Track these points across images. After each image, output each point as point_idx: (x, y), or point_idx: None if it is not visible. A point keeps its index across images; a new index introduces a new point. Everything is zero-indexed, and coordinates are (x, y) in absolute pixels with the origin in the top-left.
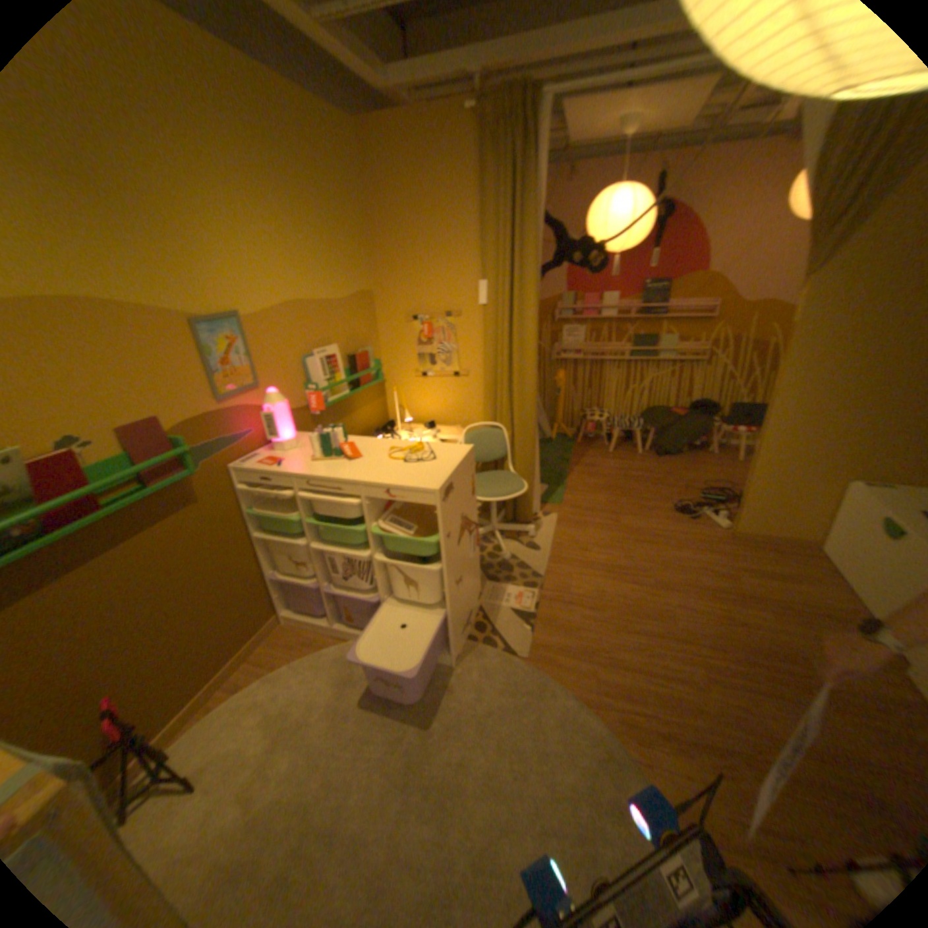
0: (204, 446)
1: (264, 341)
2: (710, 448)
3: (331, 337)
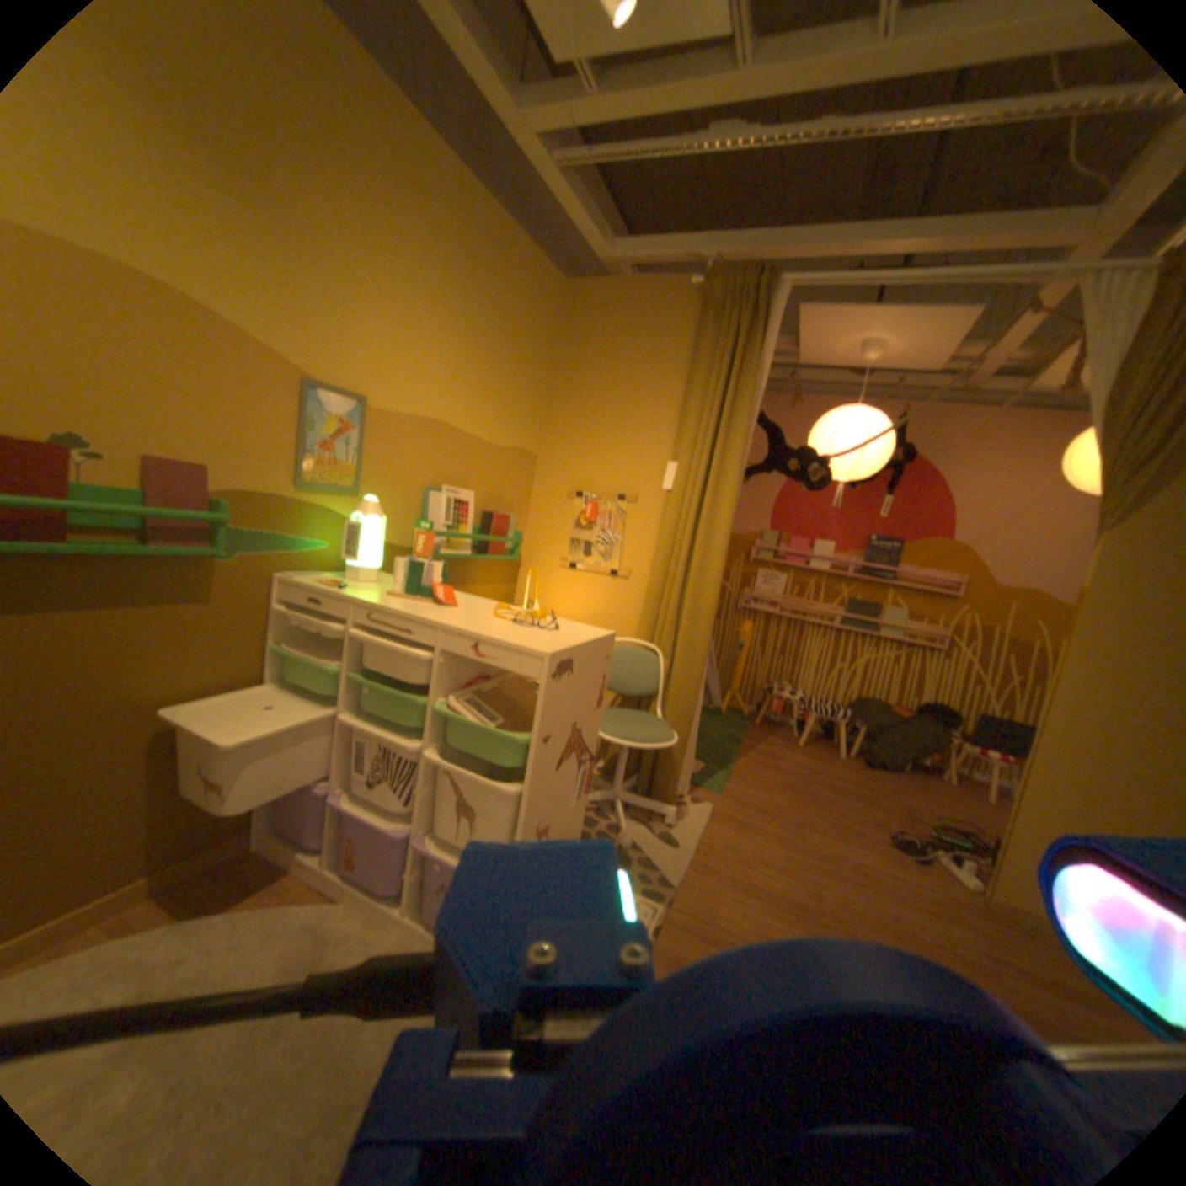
0: (251, 536)
1: (385, 448)
2: (946, 776)
3: (469, 482)
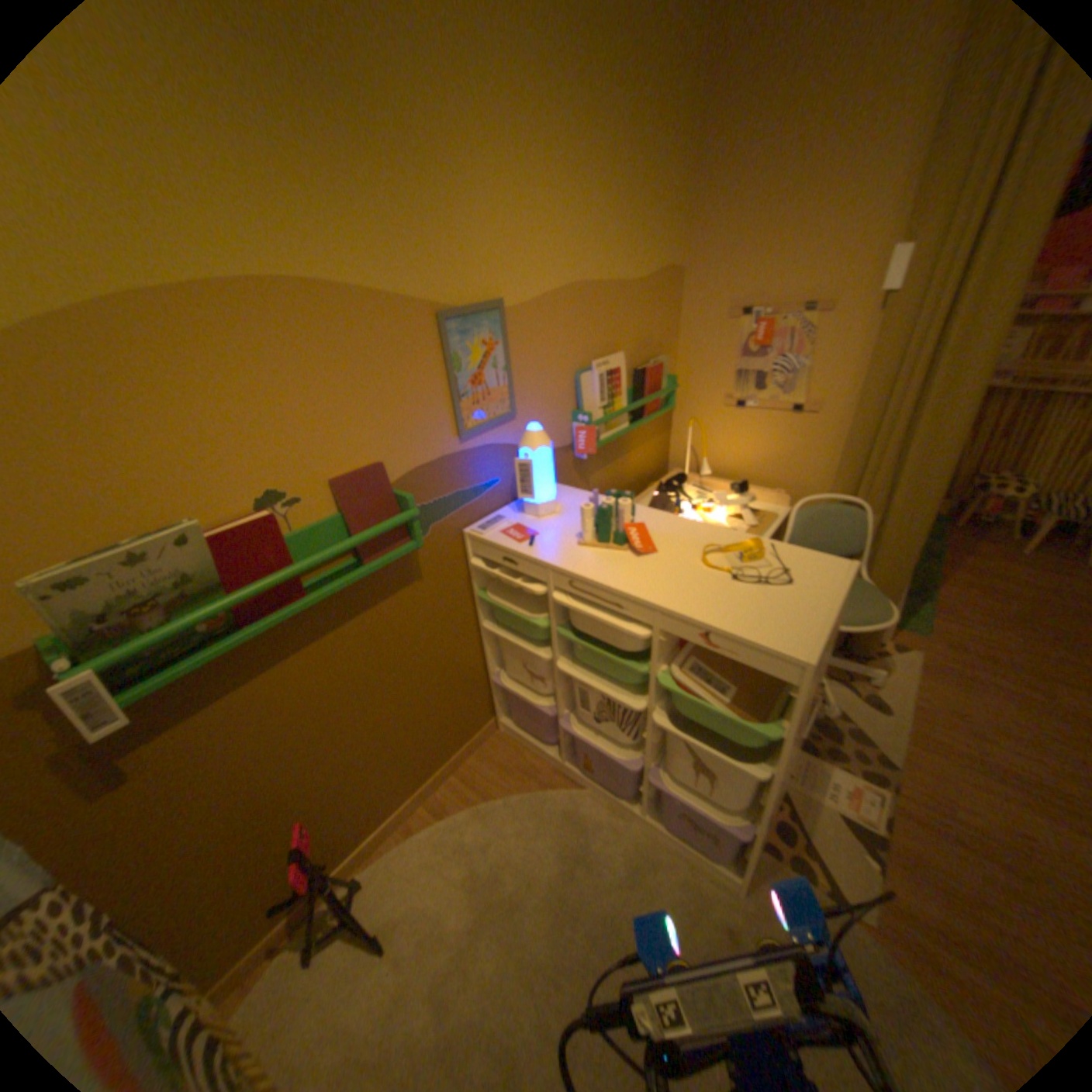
0: (436, 504)
1: (531, 347)
2: None
3: (617, 340)
